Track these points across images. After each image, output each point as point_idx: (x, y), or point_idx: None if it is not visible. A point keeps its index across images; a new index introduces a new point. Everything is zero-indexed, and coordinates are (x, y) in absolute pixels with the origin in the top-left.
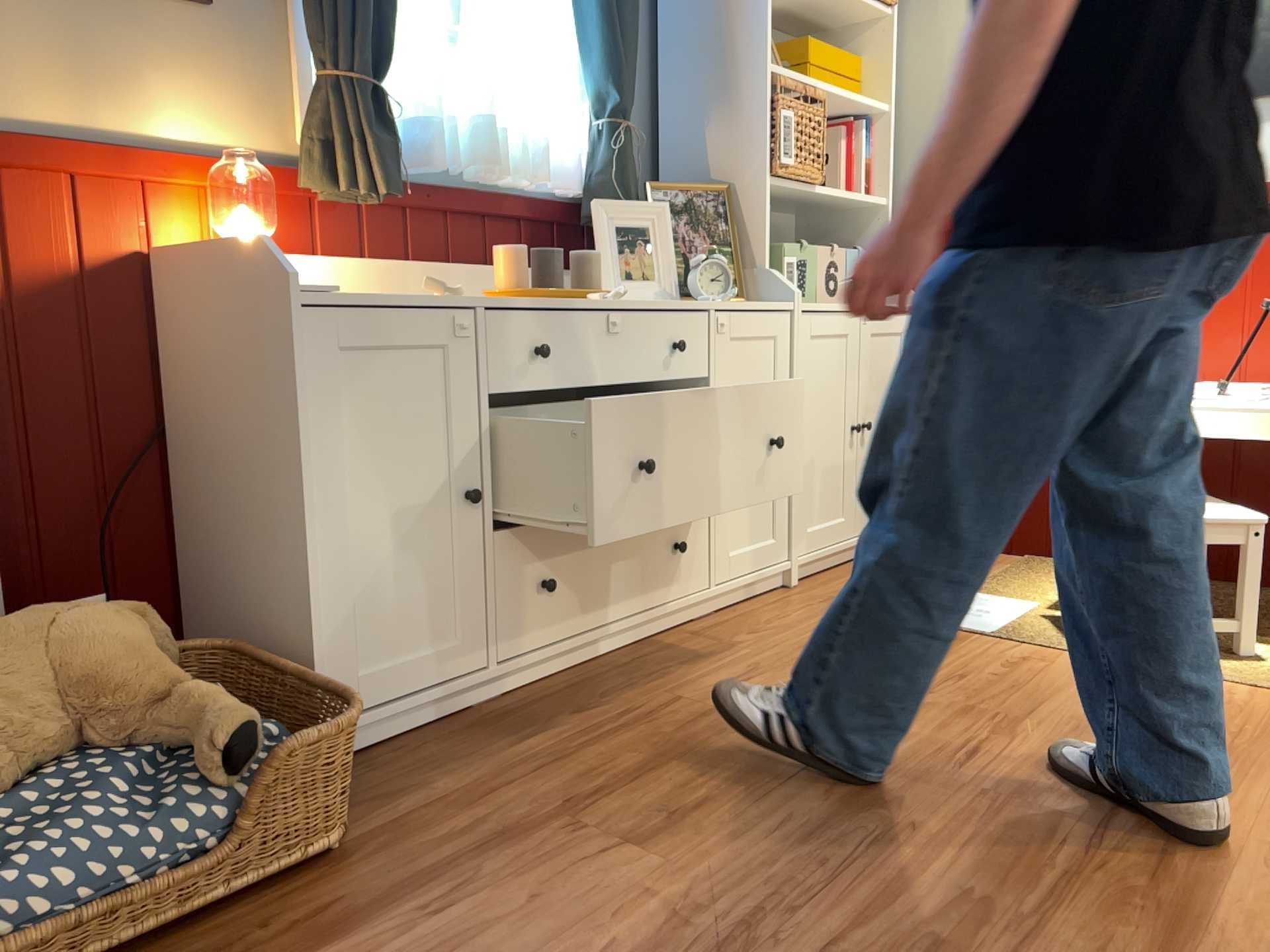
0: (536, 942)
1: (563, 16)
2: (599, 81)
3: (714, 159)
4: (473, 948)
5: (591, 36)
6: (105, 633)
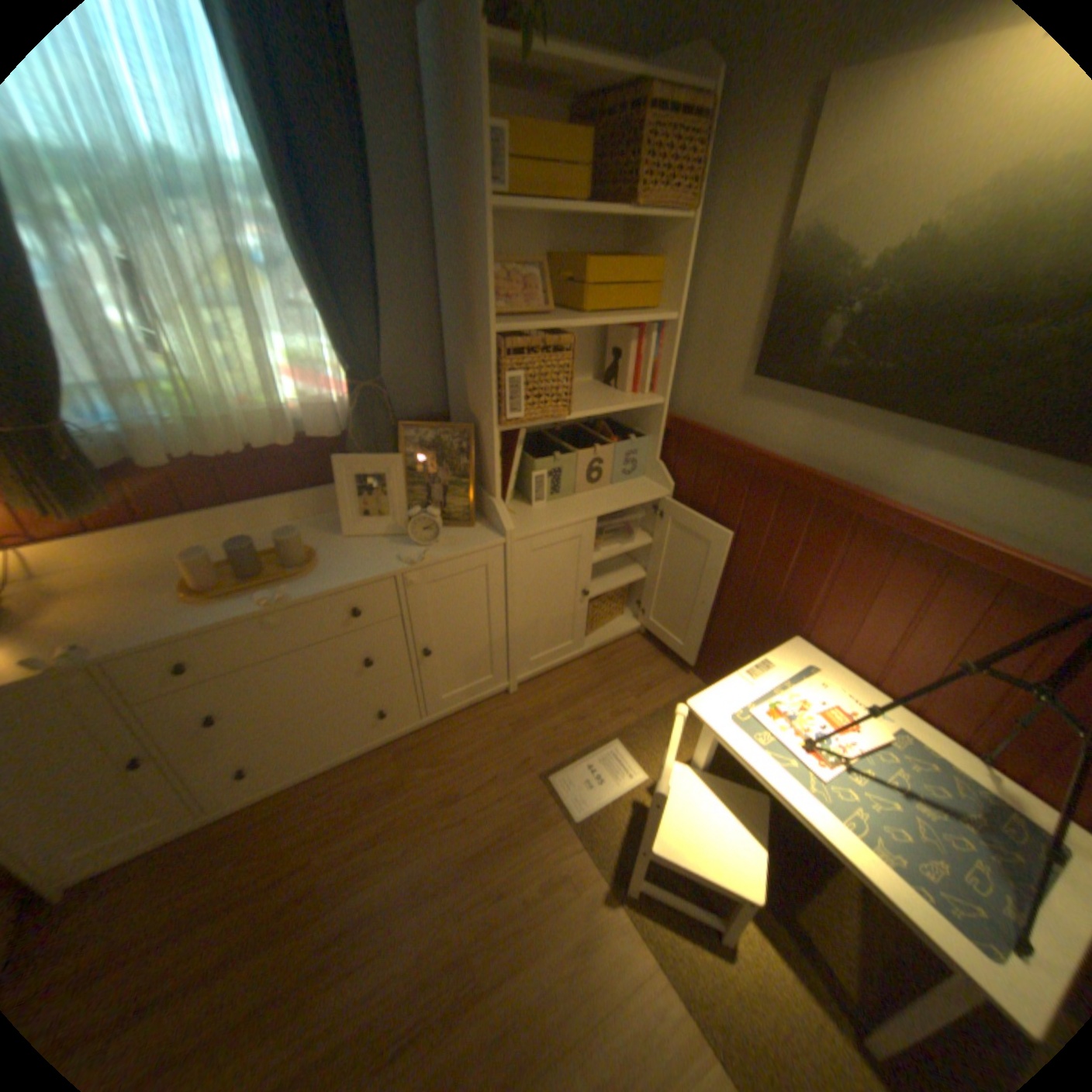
0: None
1: (295, 283)
2: (335, 348)
3: (470, 394)
4: None
5: (318, 307)
6: None
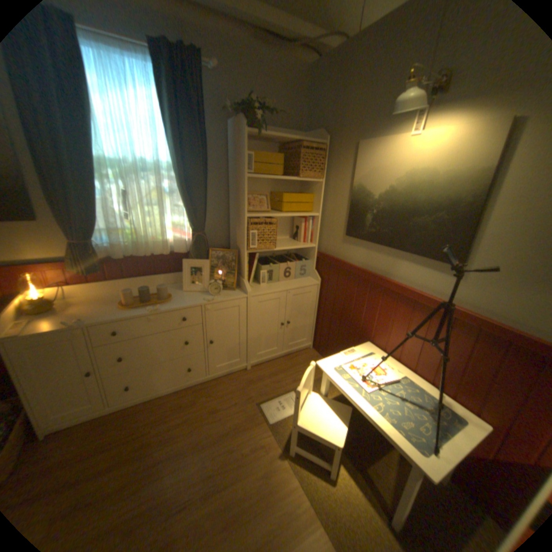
0: None
1: (178, 199)
2: (188, 221)
3: (237, 239)
4: None
5: (184, 207)
6: None
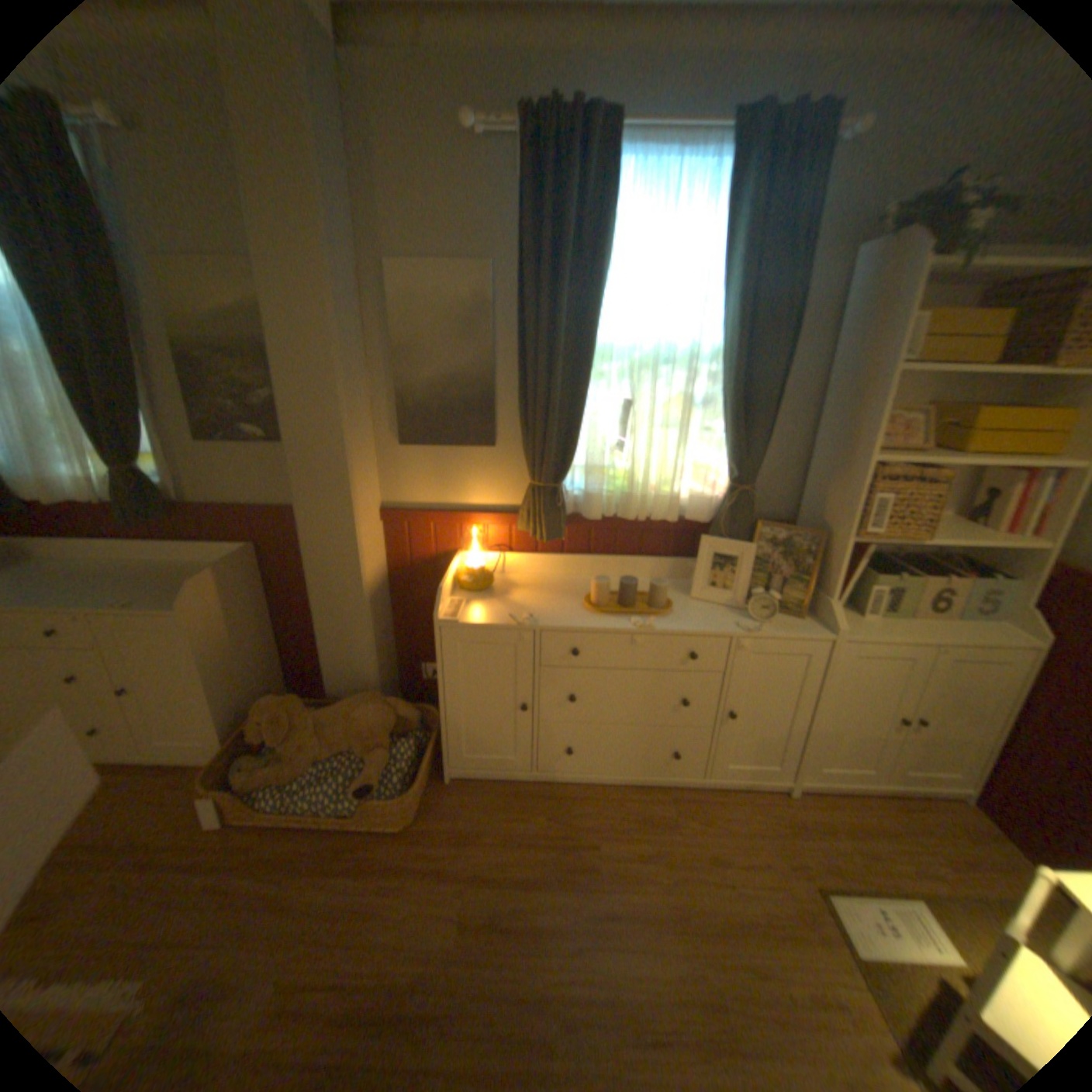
0: (379, 943)
1: (715, 416)
2: (729, 460)
3: (828, 508)
4: (368, 925)
5: (728, 432)
6: (366, 720)
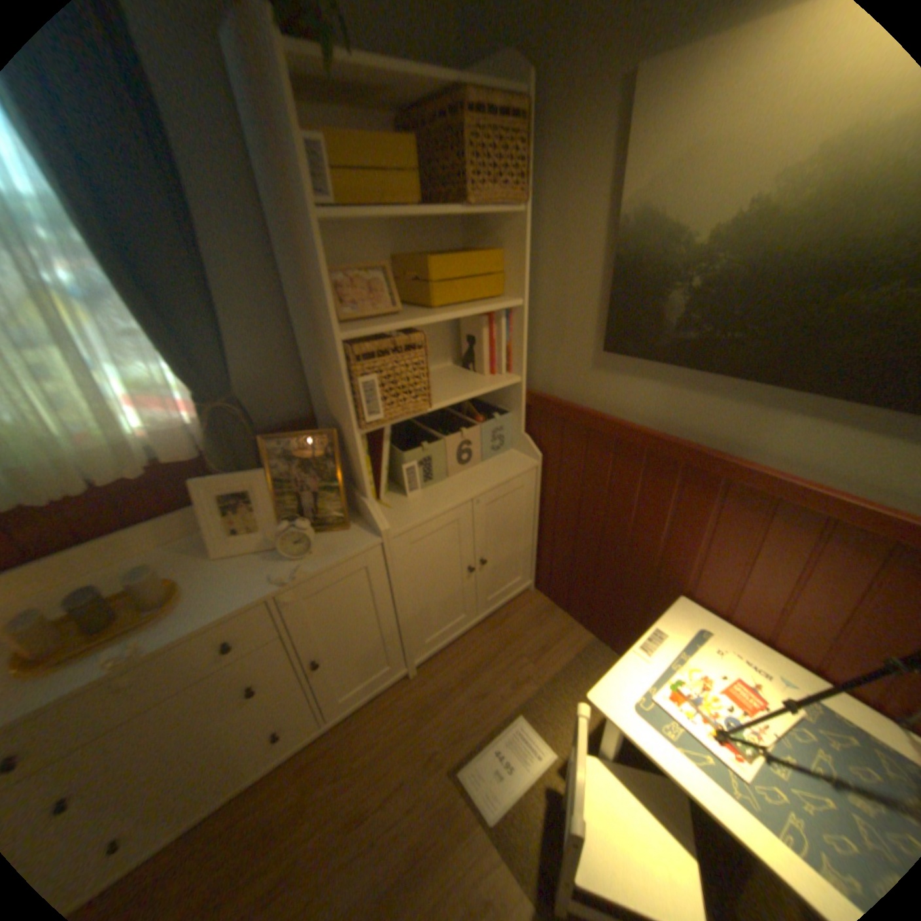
0: None
1: (123, 313)
2: (176, 373)
3: (330, 399)
4: None
5: (150, 335)
6: None
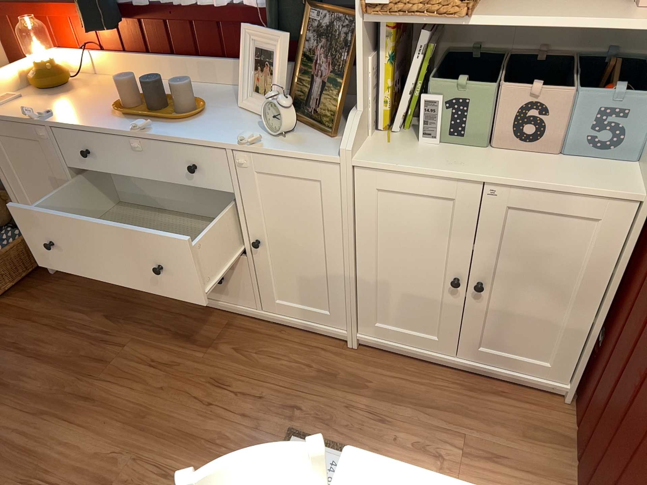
0: None
1: None
2: None
3: None
4: None
5: None
6: None
